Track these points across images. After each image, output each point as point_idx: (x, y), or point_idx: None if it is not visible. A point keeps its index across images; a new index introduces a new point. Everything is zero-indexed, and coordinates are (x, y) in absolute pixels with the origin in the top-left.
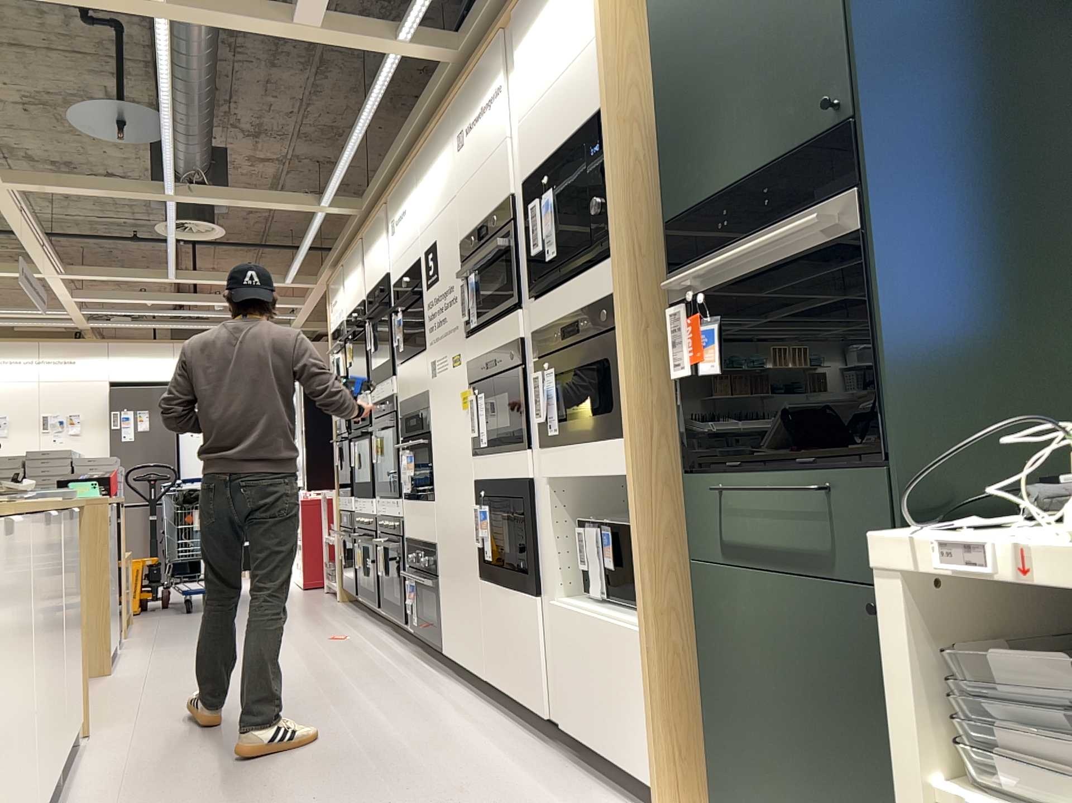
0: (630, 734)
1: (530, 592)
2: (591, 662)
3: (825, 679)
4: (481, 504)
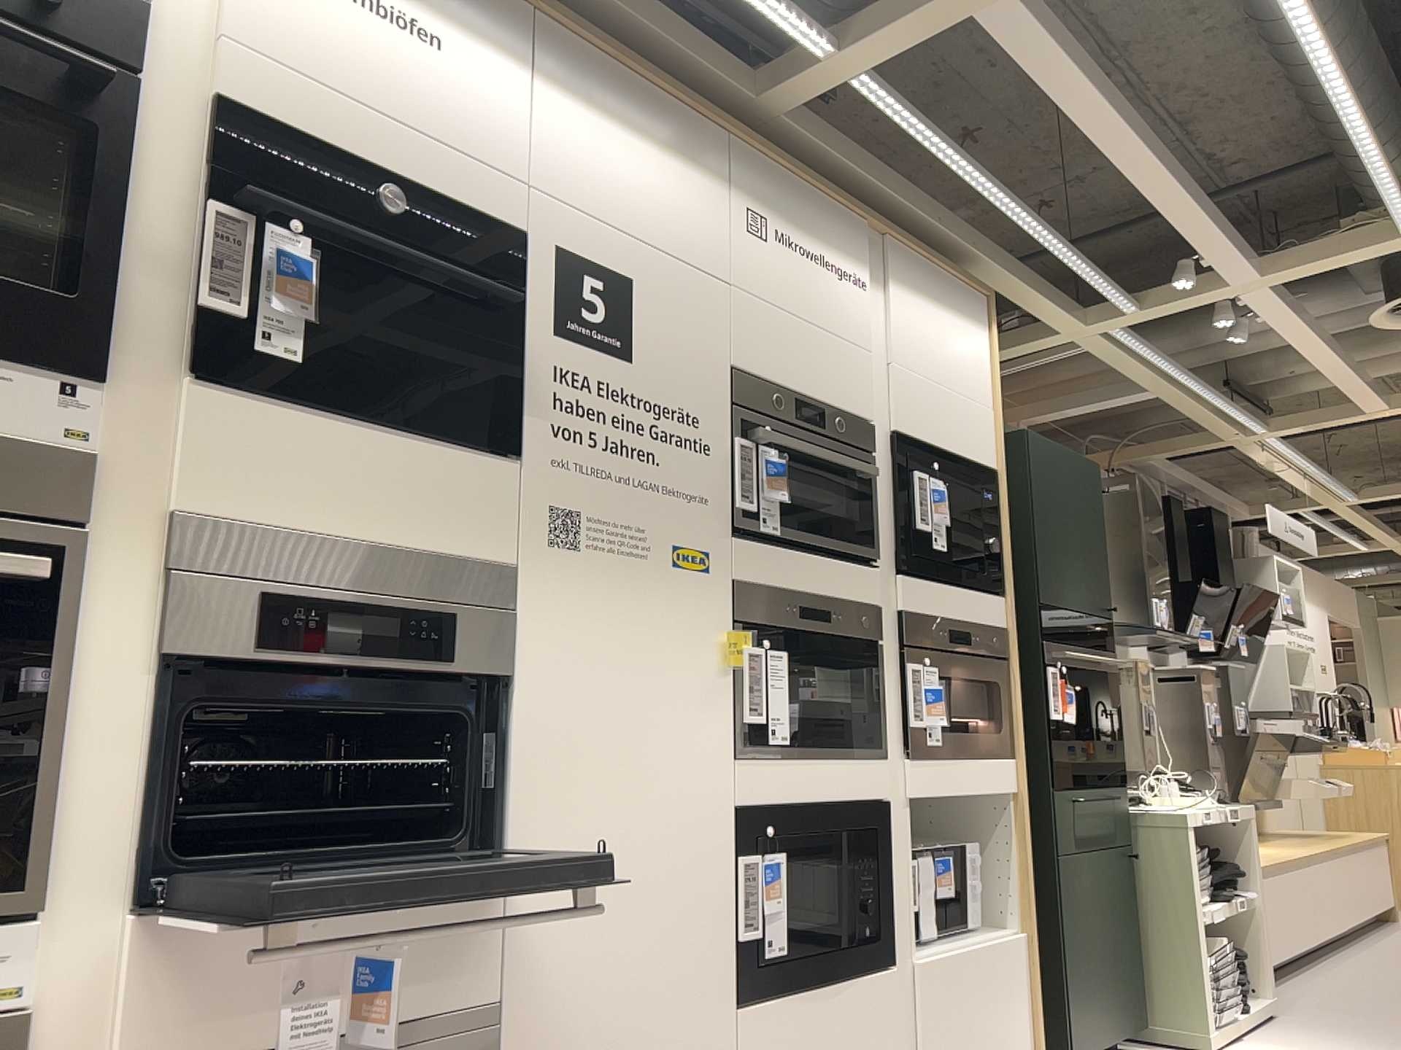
0: (1009, 1048)
1: (879, 965)
2: (971, 1002)
3: (1106, 904)
4: (758, 849)
